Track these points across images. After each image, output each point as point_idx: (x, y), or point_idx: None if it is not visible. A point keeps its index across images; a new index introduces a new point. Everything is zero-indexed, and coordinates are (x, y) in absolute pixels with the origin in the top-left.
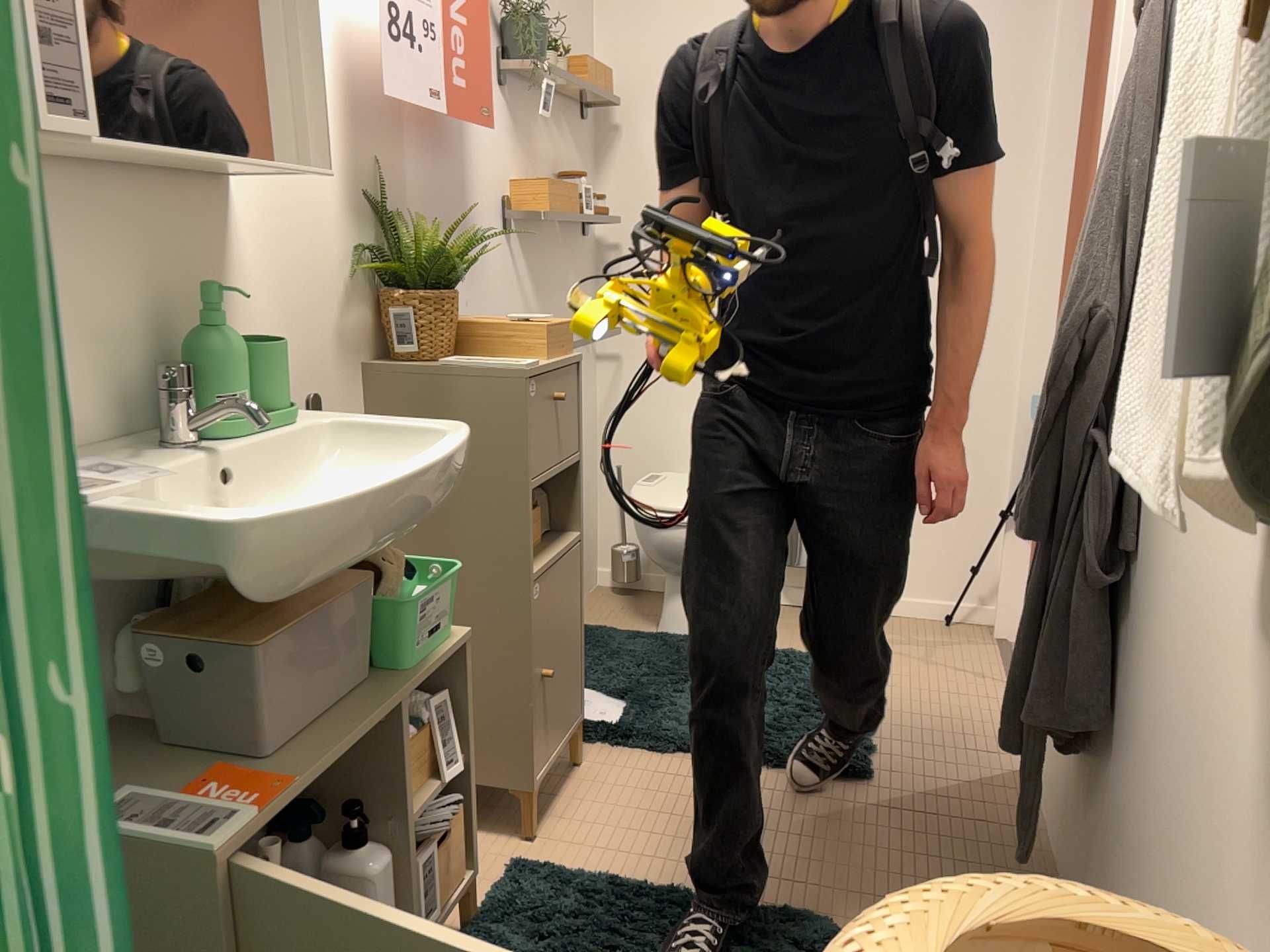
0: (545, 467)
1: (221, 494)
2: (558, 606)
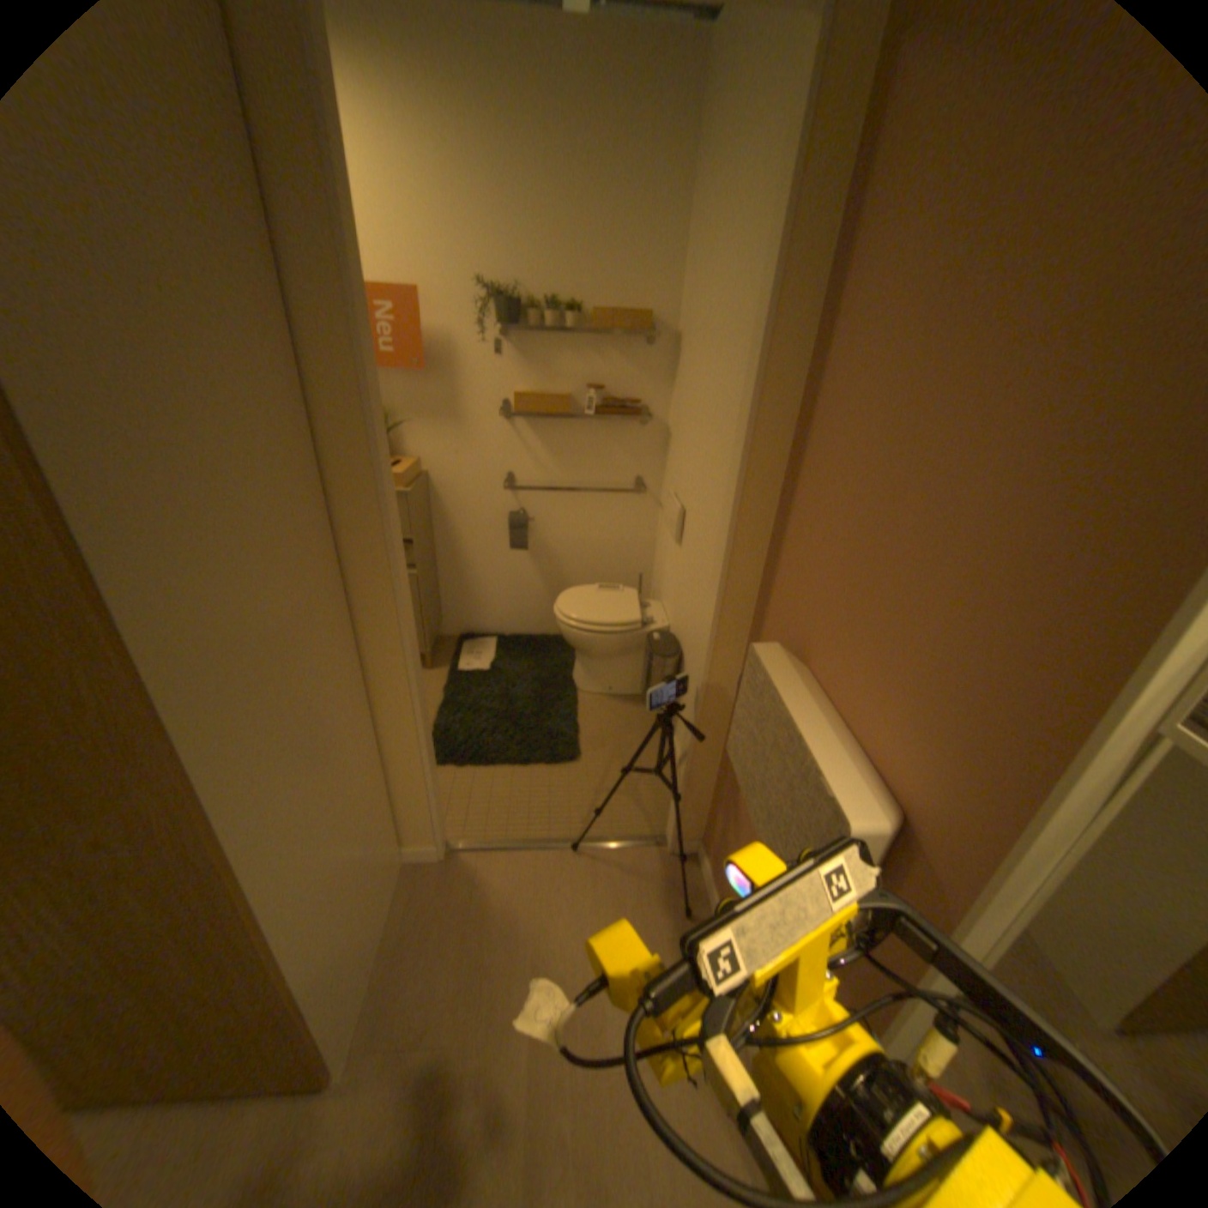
0: None
1: None
2: None
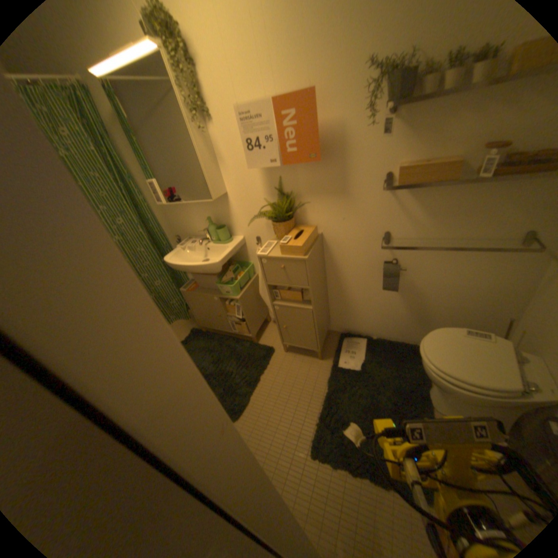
0: (277, 282)
1: (207, 251)
2: (292, 317)
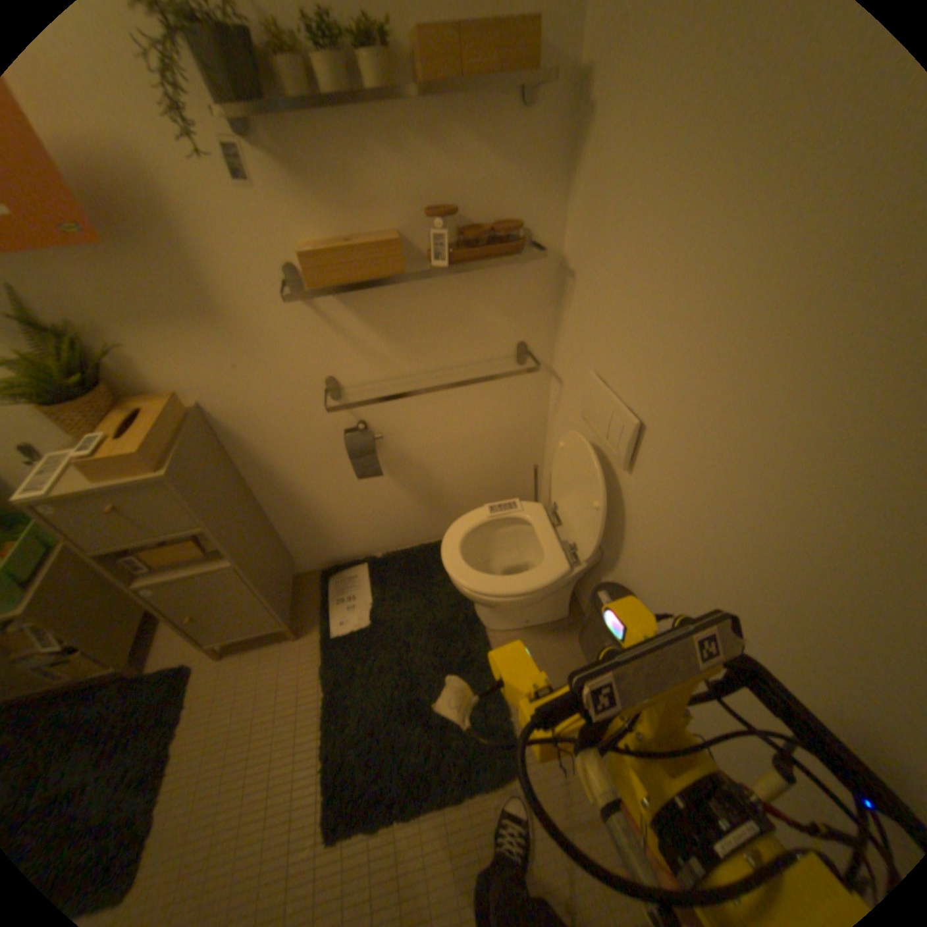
0: (112, 545)
1: None
2: (194, 597)
